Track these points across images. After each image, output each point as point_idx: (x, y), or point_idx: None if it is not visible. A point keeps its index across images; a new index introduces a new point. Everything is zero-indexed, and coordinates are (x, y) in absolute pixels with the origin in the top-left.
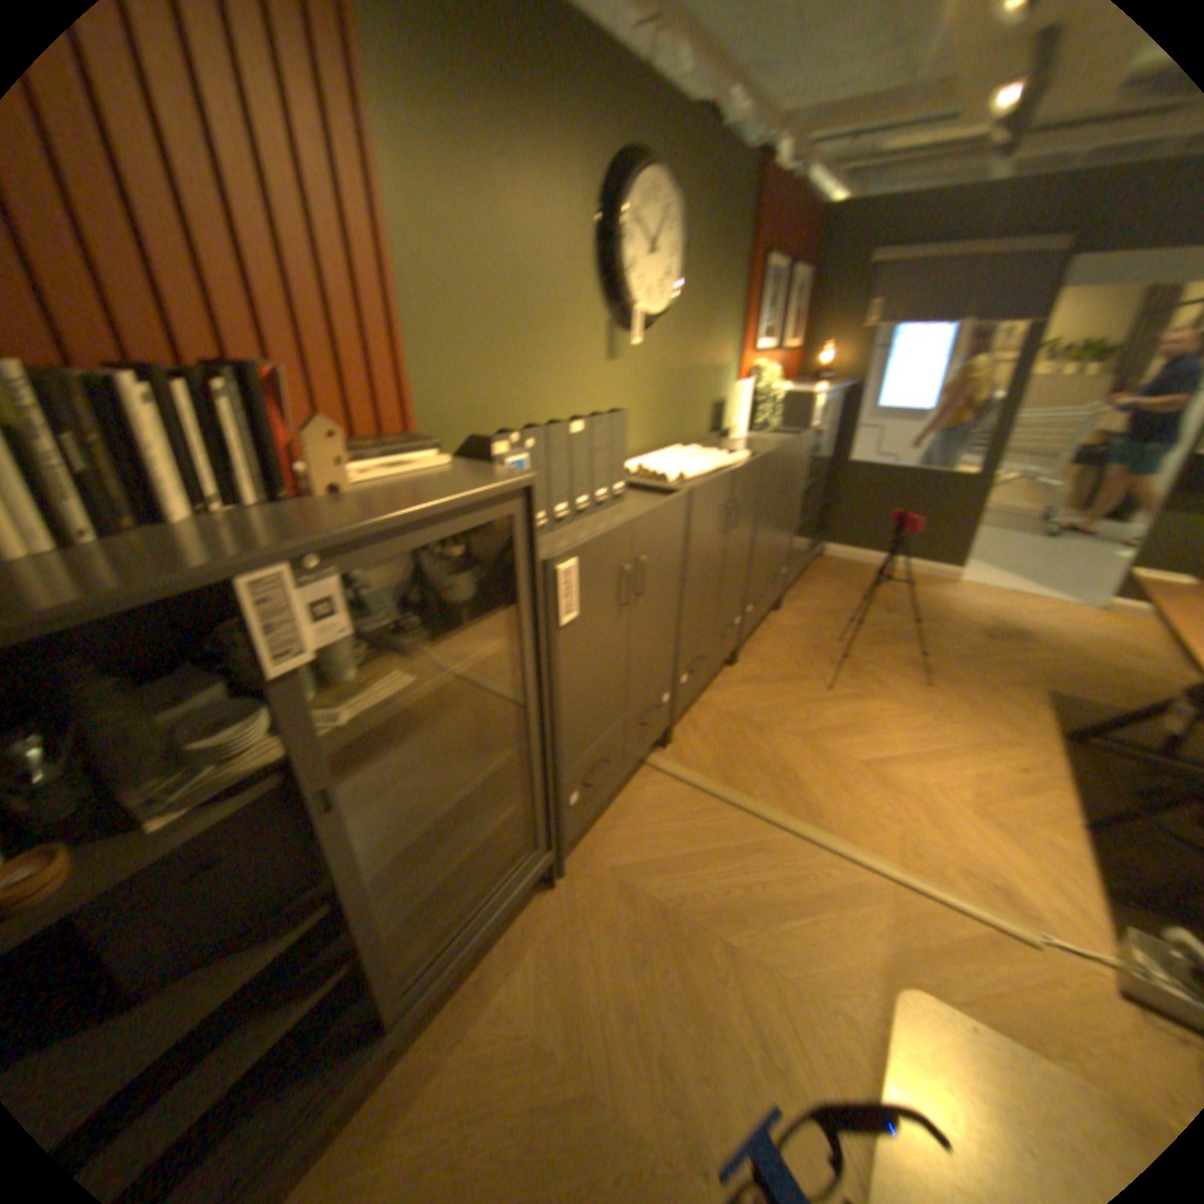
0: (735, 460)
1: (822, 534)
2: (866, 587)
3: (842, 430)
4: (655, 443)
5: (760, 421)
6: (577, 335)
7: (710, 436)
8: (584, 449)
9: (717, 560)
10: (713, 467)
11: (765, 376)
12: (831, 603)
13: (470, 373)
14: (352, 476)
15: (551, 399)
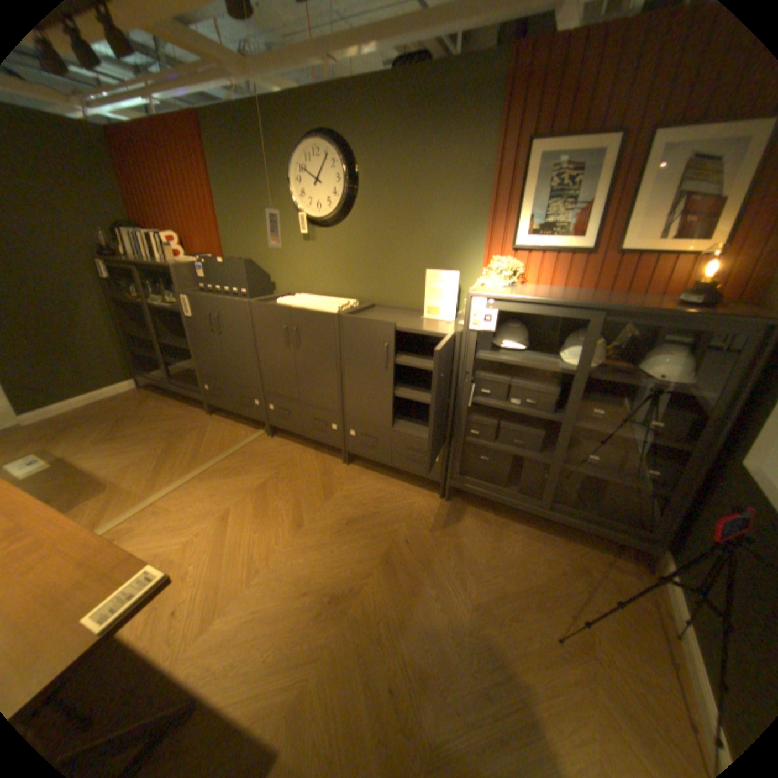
0: (317, 309)
1: (660, 543)
2: (560, 606)
3: (716, 398)
4: (349, 295)
5: (461, 312)
6: (282, 229)
7: (414, 310)
8: (223, 269)
9: (284, 356)
10: (296, 305)
11: (487, 272)
12: (482, 549)
13: (238, 241)
14: (172, 258)
15: (270, 255)
